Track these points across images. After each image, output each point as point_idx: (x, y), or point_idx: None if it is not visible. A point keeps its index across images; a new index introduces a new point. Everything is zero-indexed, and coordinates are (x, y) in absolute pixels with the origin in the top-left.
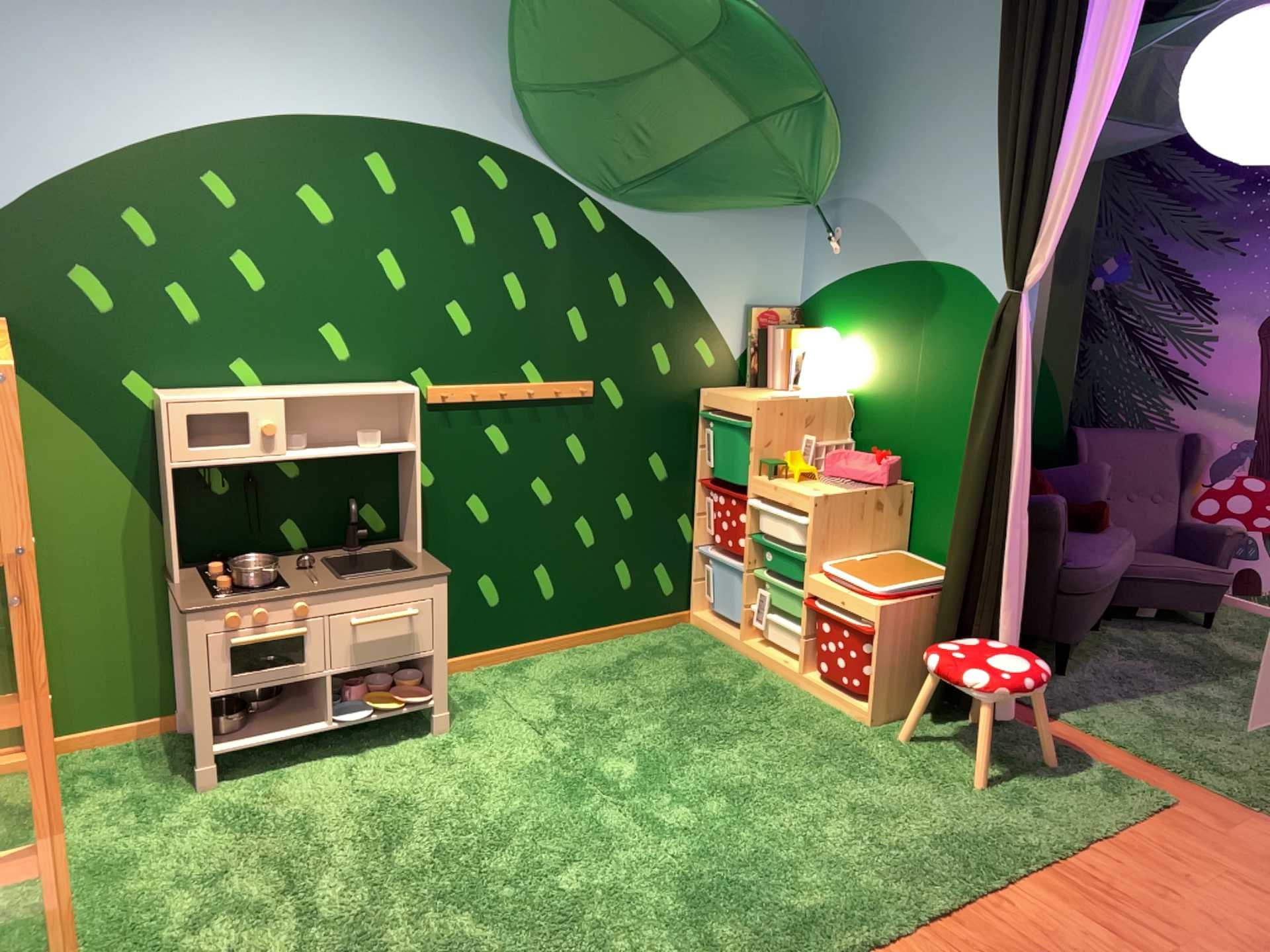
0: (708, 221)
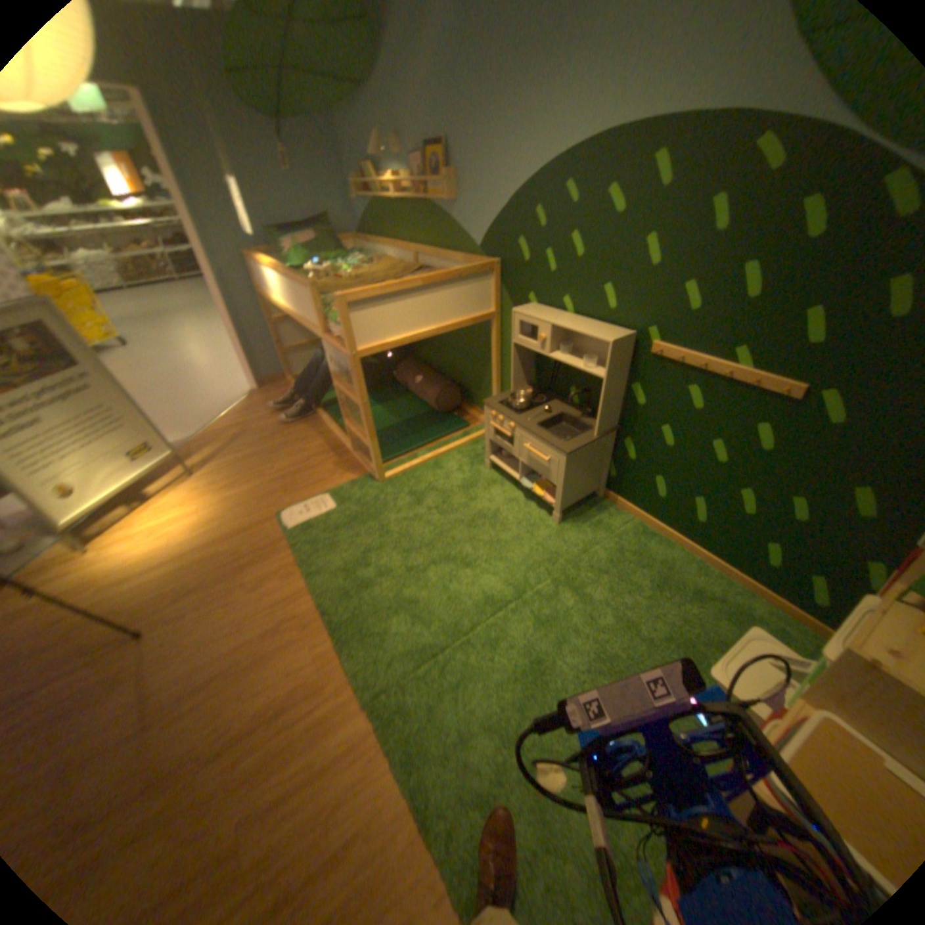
0: None
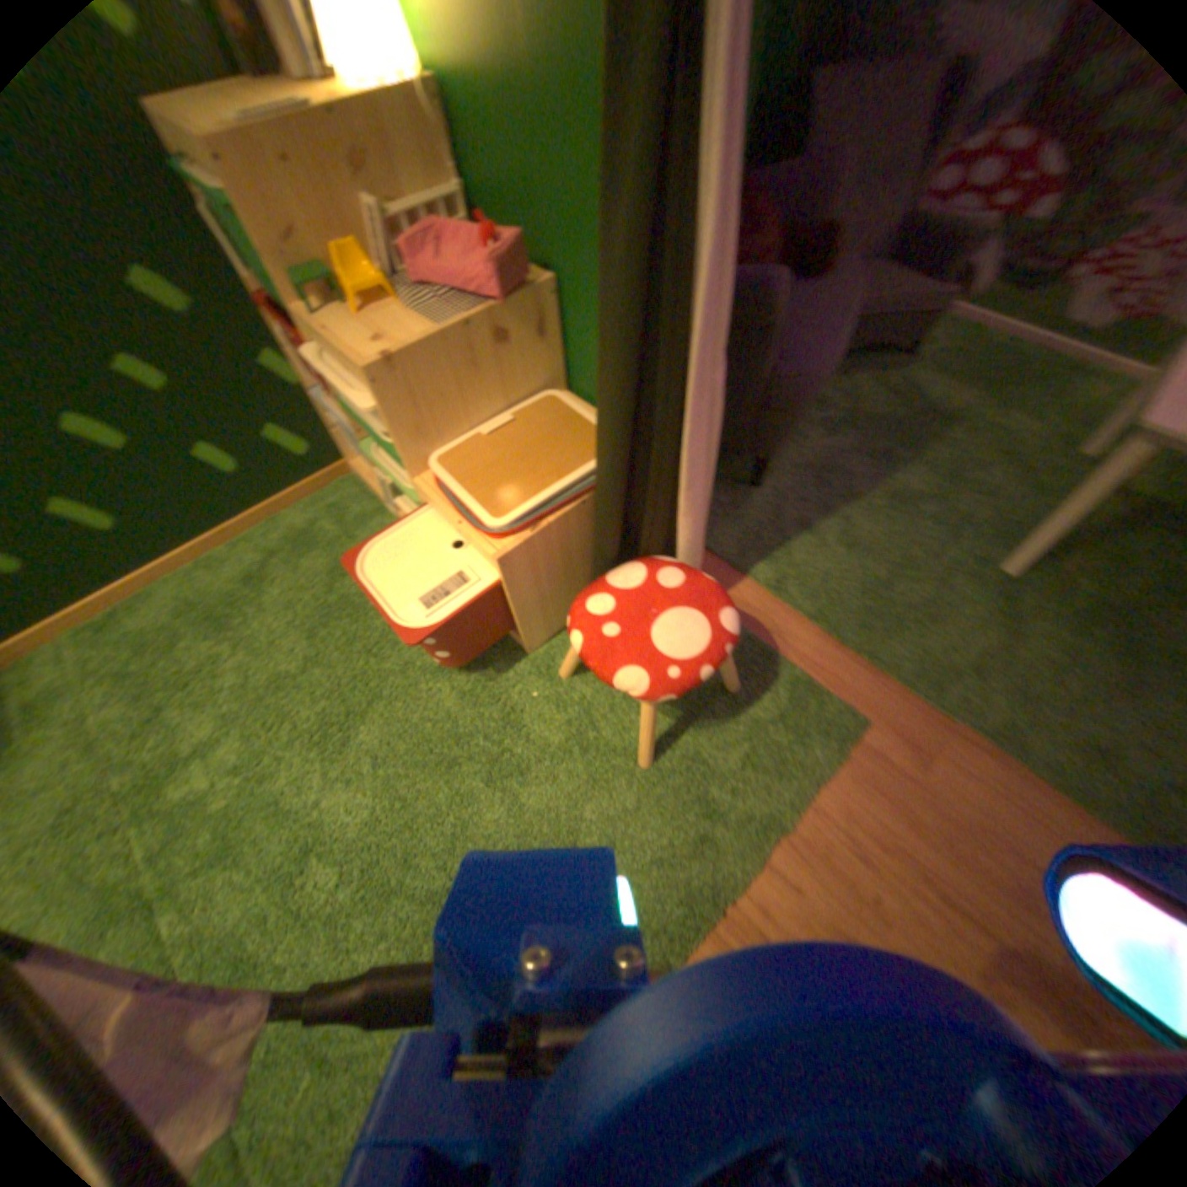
0: None
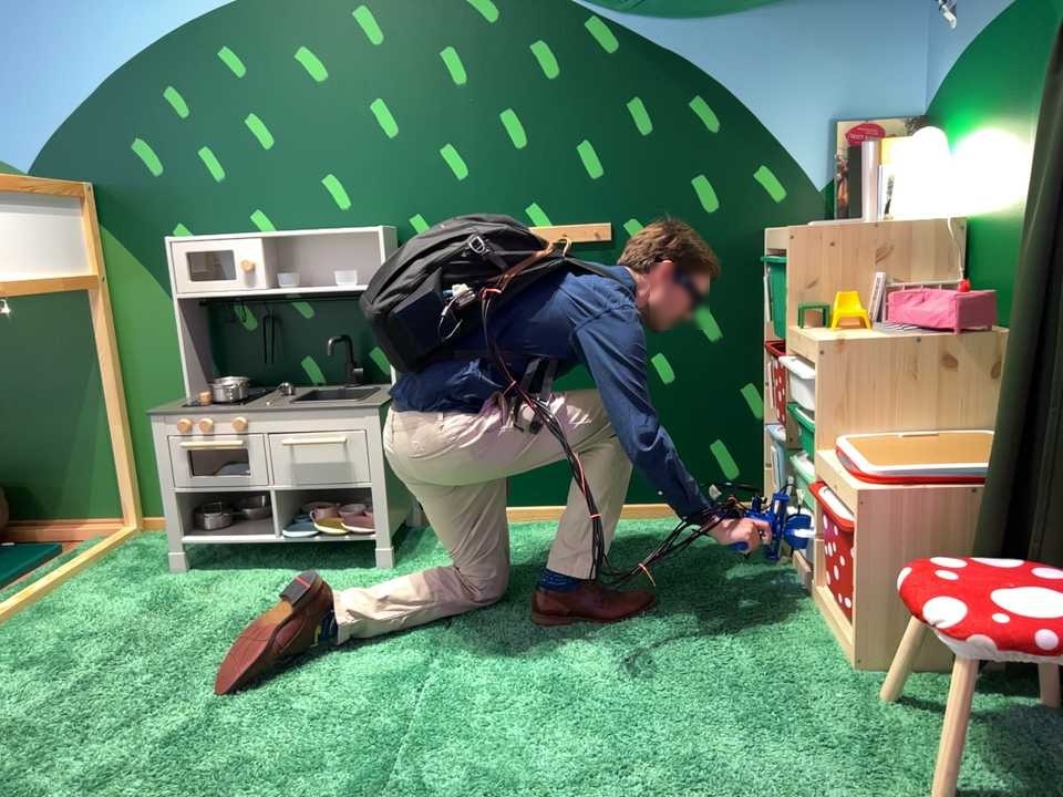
0: (759, 13)
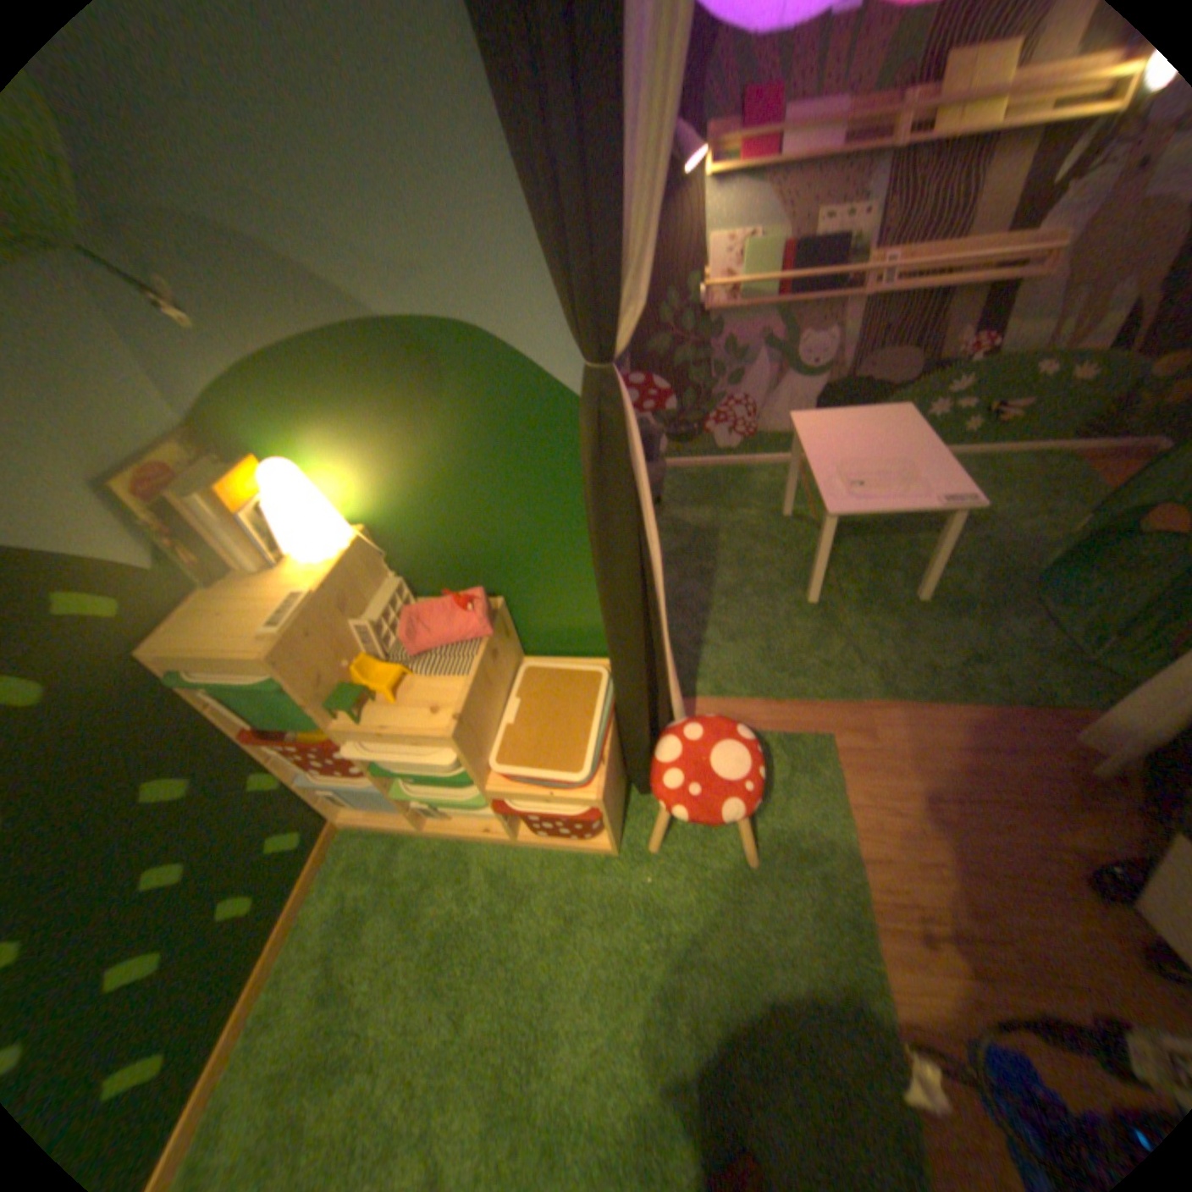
0: None
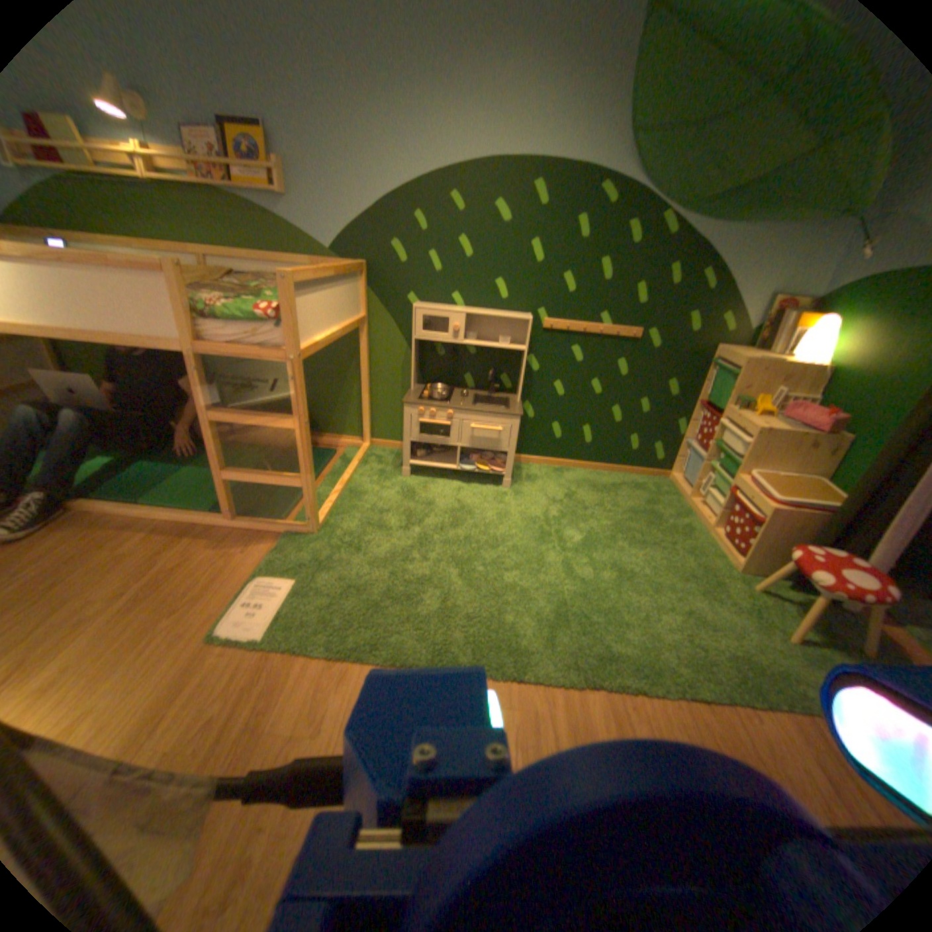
0: (761, 225)
